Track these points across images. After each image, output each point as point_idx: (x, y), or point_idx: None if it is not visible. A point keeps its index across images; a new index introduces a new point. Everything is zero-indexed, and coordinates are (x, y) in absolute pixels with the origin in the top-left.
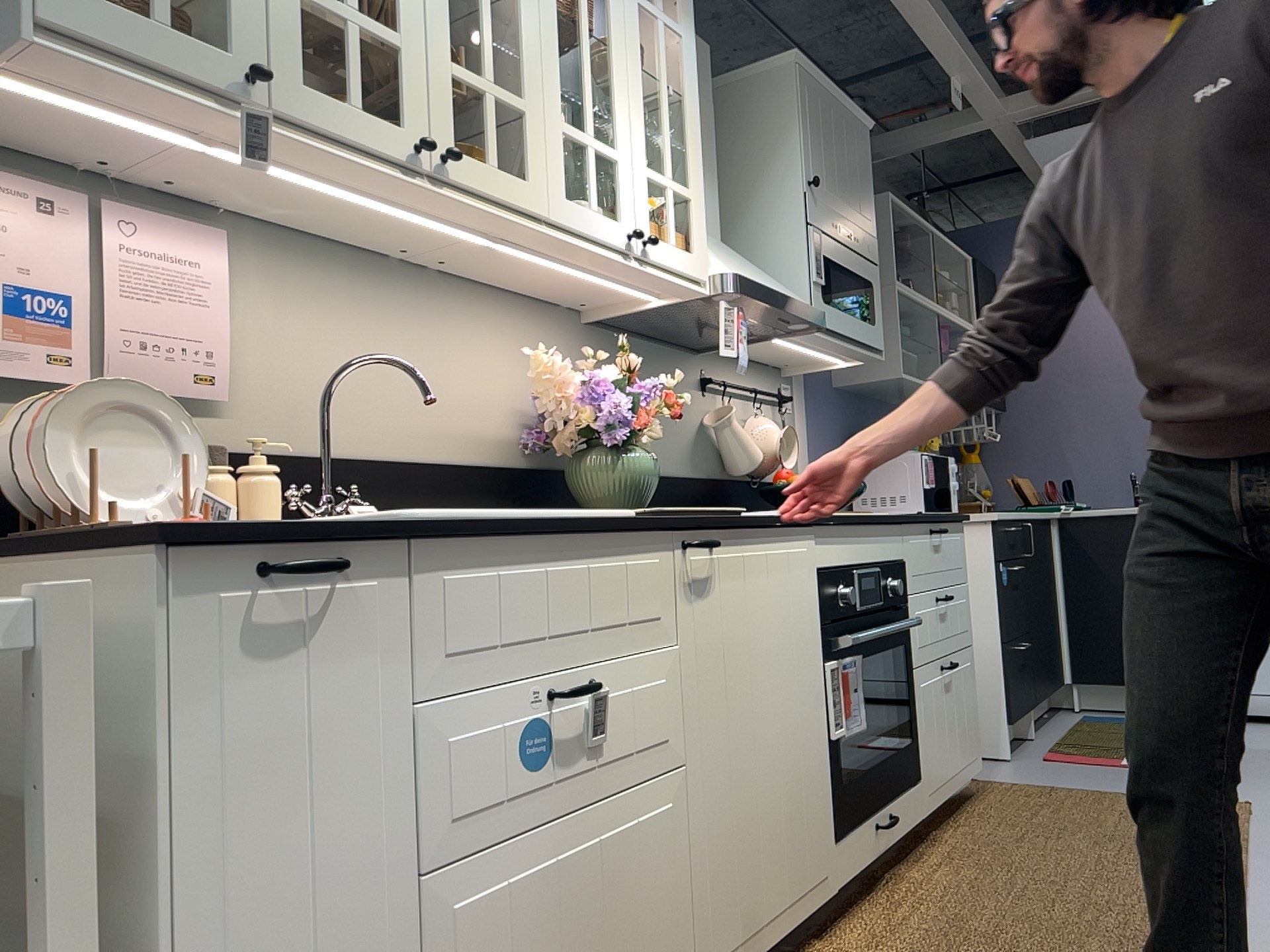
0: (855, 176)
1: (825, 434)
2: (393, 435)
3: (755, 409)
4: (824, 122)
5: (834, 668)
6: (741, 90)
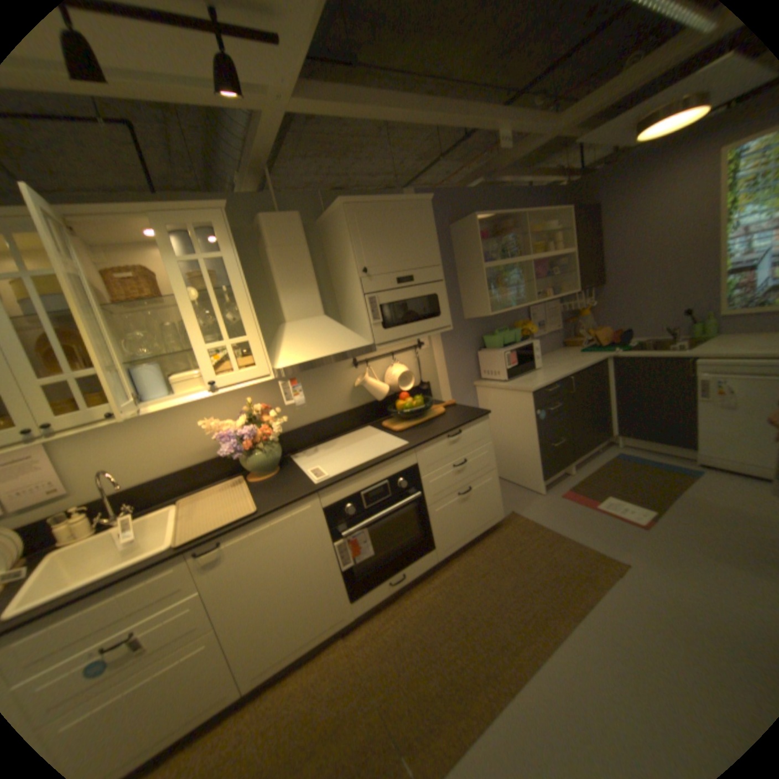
0: (413, 239)
1: (456, 347)
2: (158, 468)
3: (396, 359)
4: (375, 225)
5: (341, 543)
6: (331, 219)
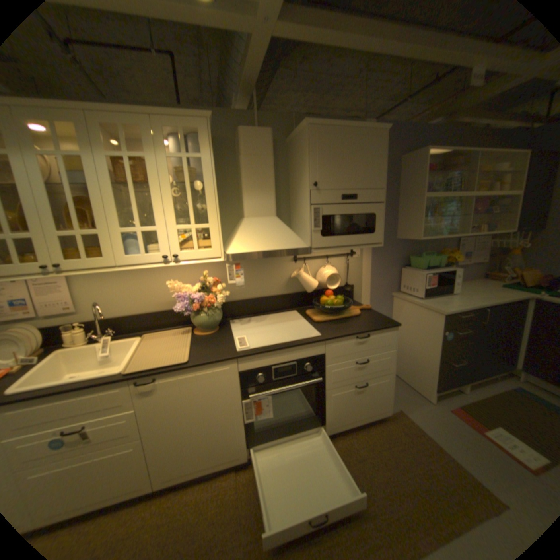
0: (364, 162)
1: (384, 260)
2: (136, 307)
3: (329, 261)
4: (333, 145)
5: (247, 402)
6: (297, 137)
